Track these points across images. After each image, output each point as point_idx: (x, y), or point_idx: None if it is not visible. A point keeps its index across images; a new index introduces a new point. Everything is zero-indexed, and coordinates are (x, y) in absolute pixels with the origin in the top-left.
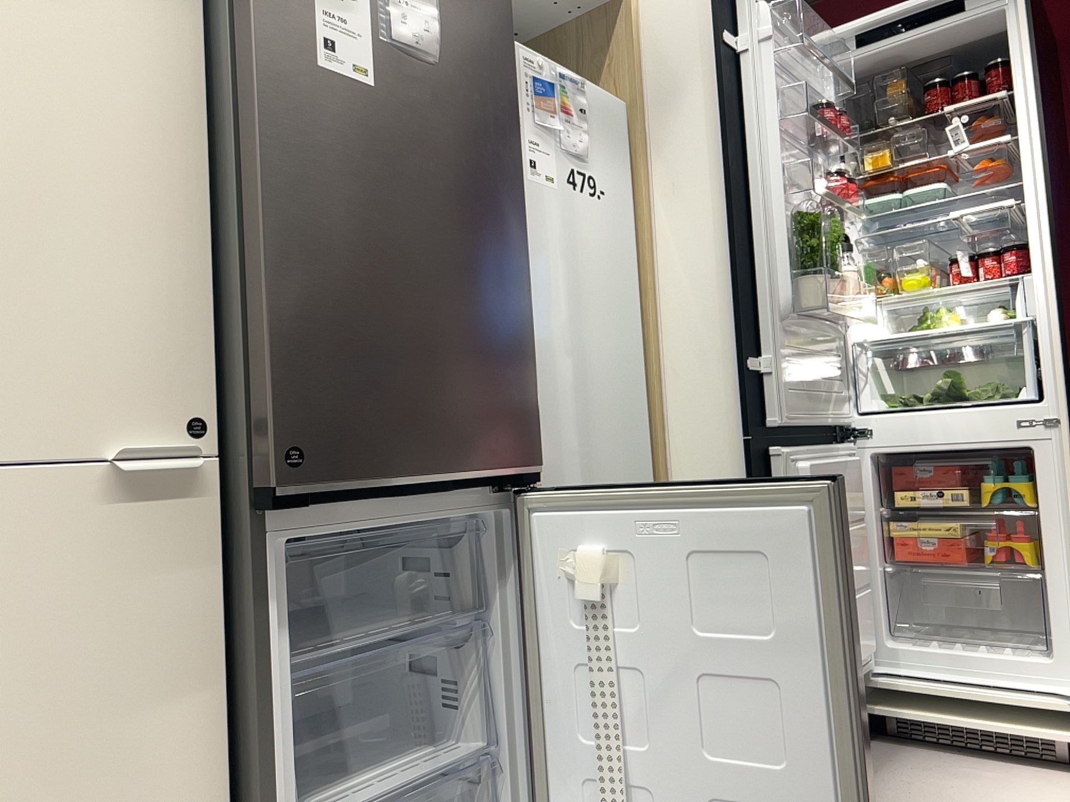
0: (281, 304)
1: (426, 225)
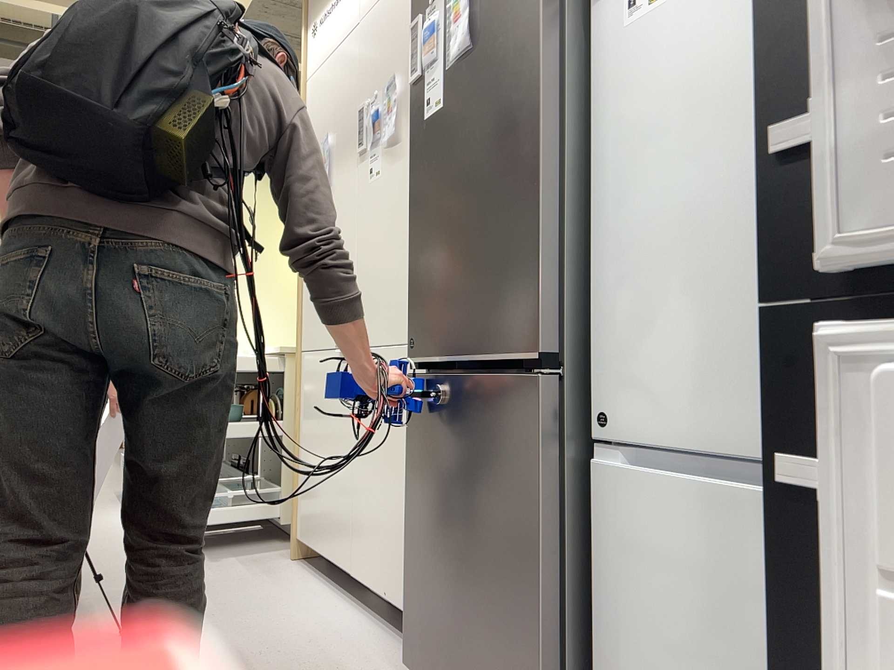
0: (412, 263)
1: (464, 178)
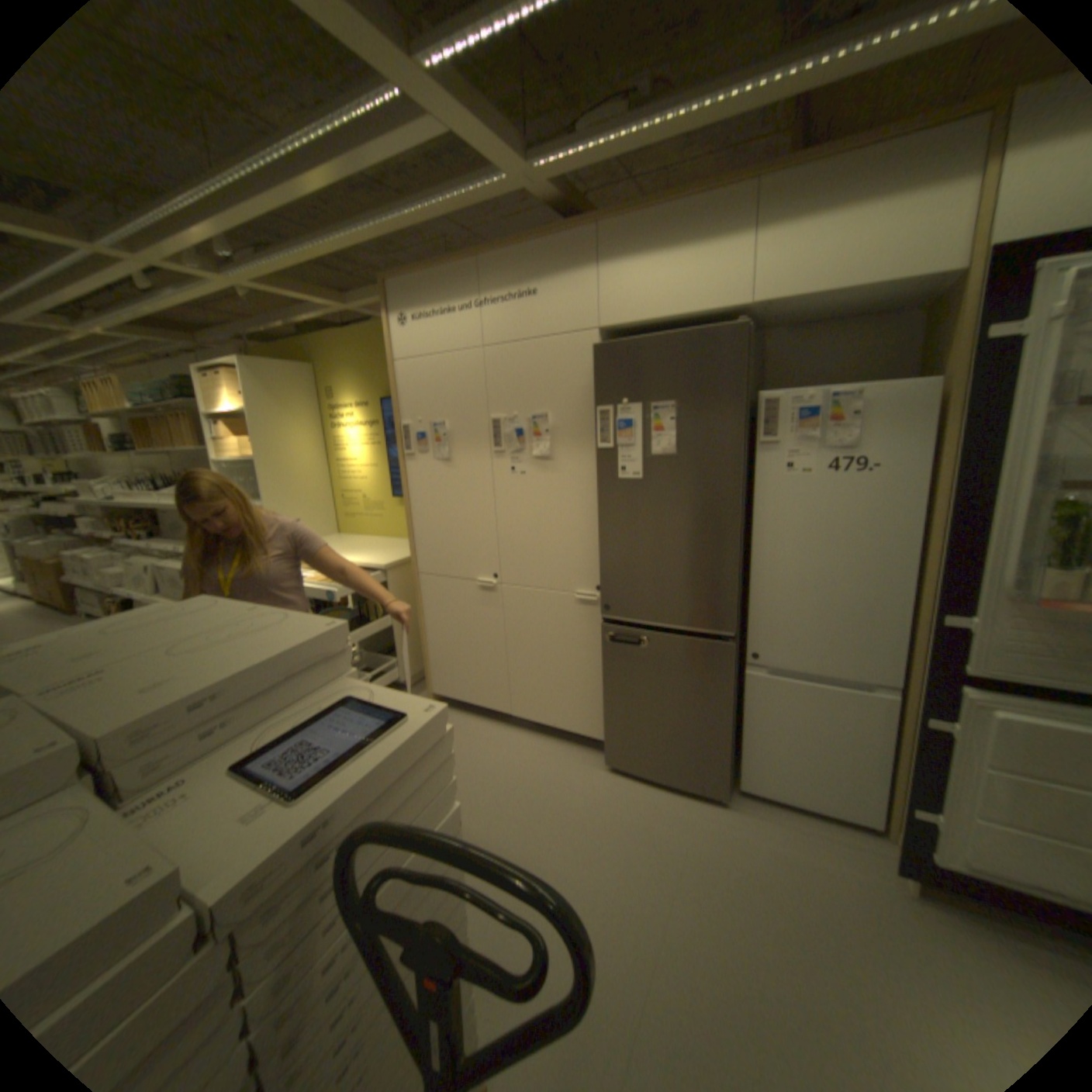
0: (605, 562)
1: (666, 530)
